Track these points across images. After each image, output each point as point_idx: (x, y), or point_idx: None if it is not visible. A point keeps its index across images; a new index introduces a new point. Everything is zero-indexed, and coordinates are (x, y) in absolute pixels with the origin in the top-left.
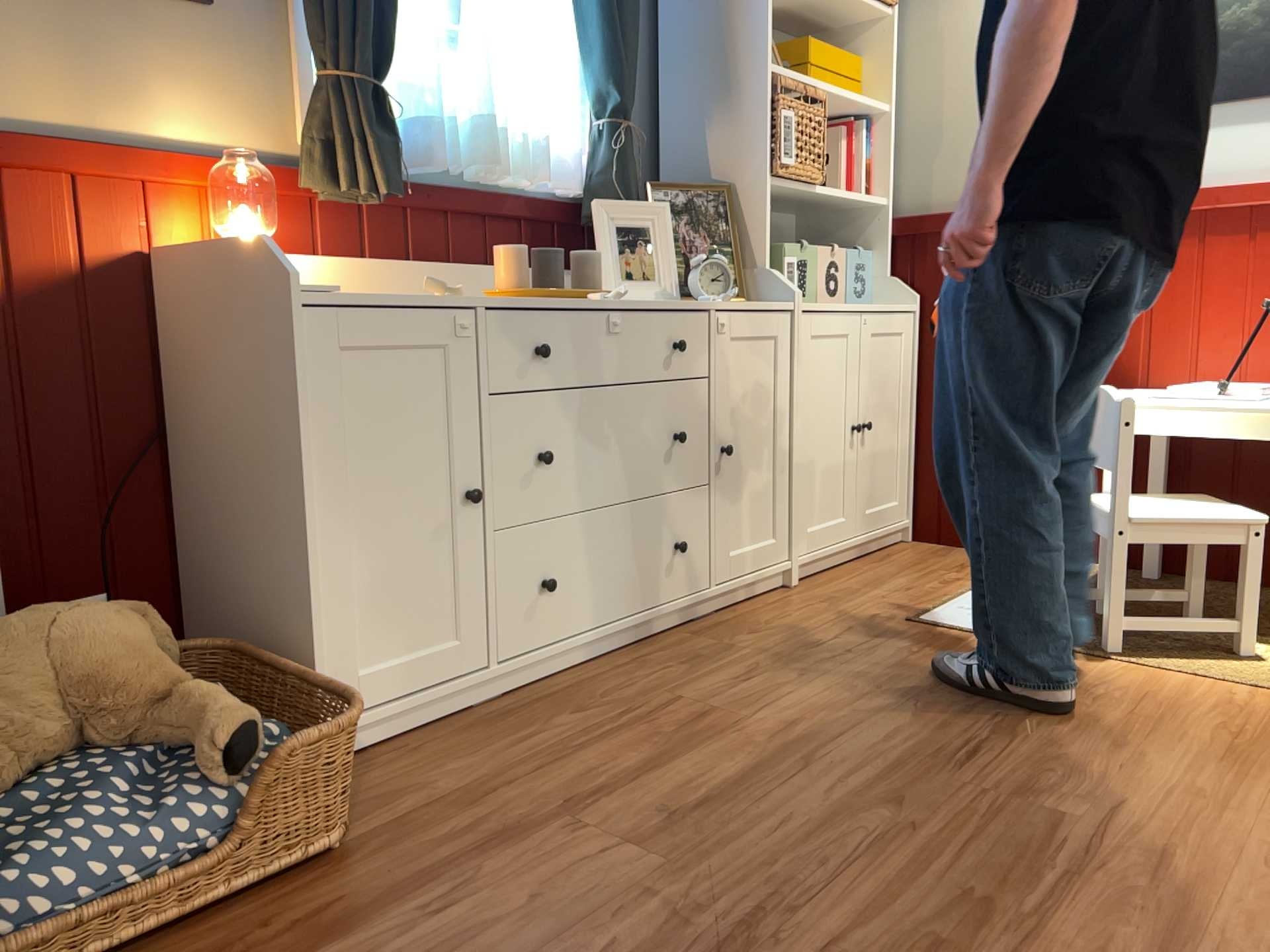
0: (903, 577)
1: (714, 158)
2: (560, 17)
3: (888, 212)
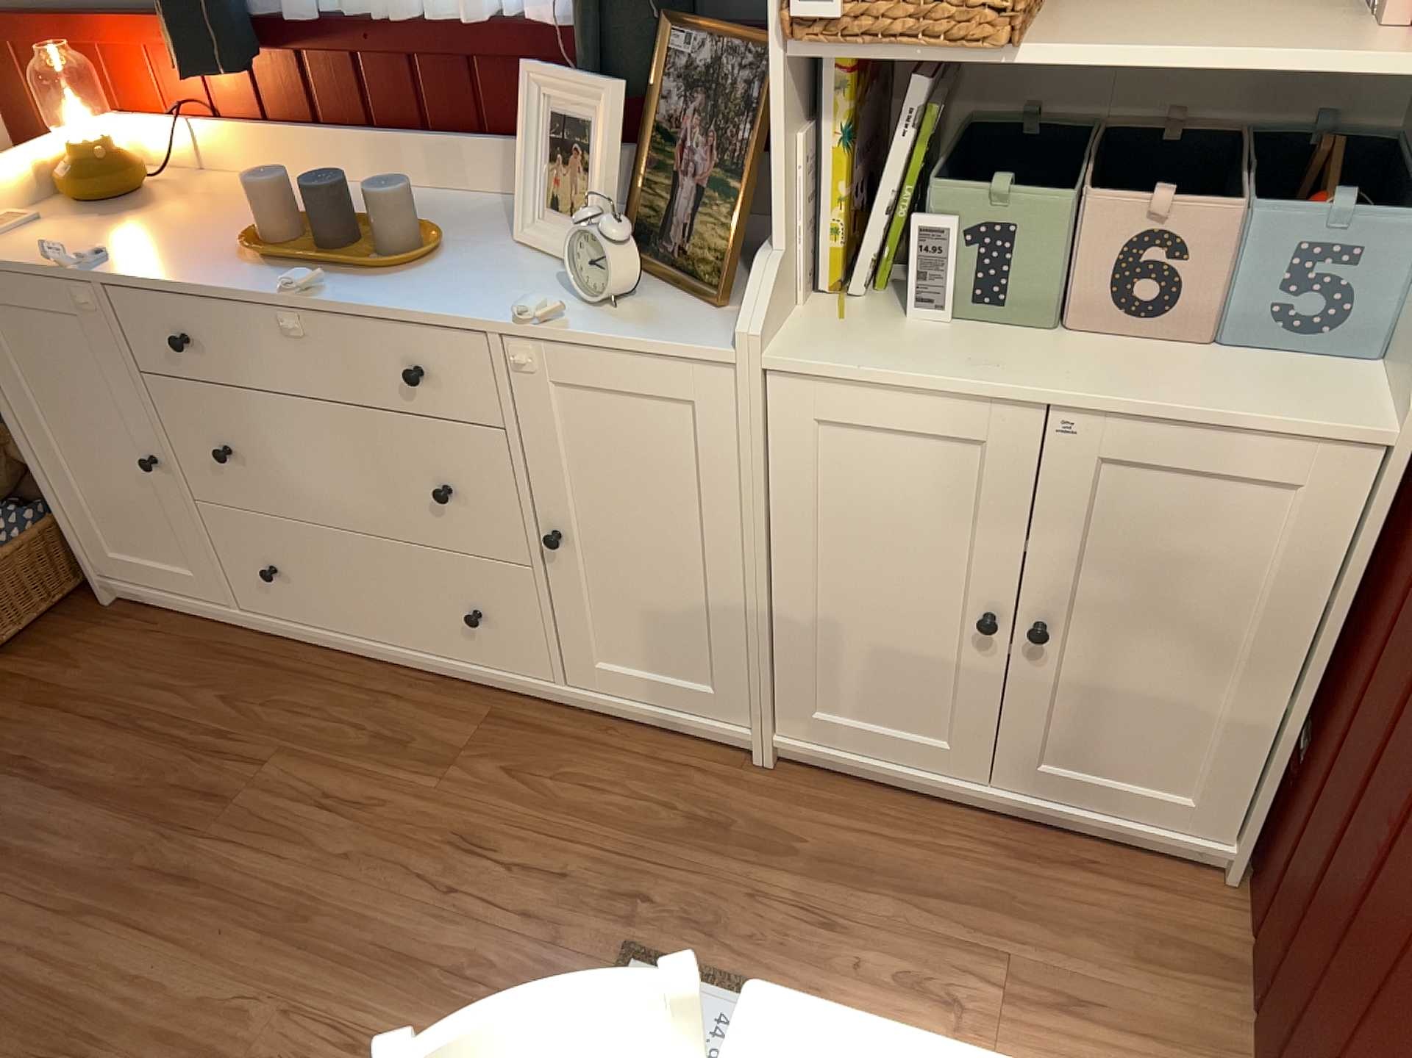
0: (905, 902)
1: None
2: None
3: None
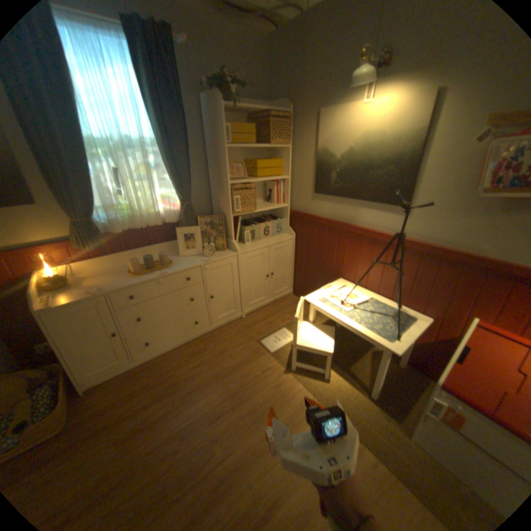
0: (274, 317)
1: (221, 206)
2: (163, 173)
3: (288, 209)
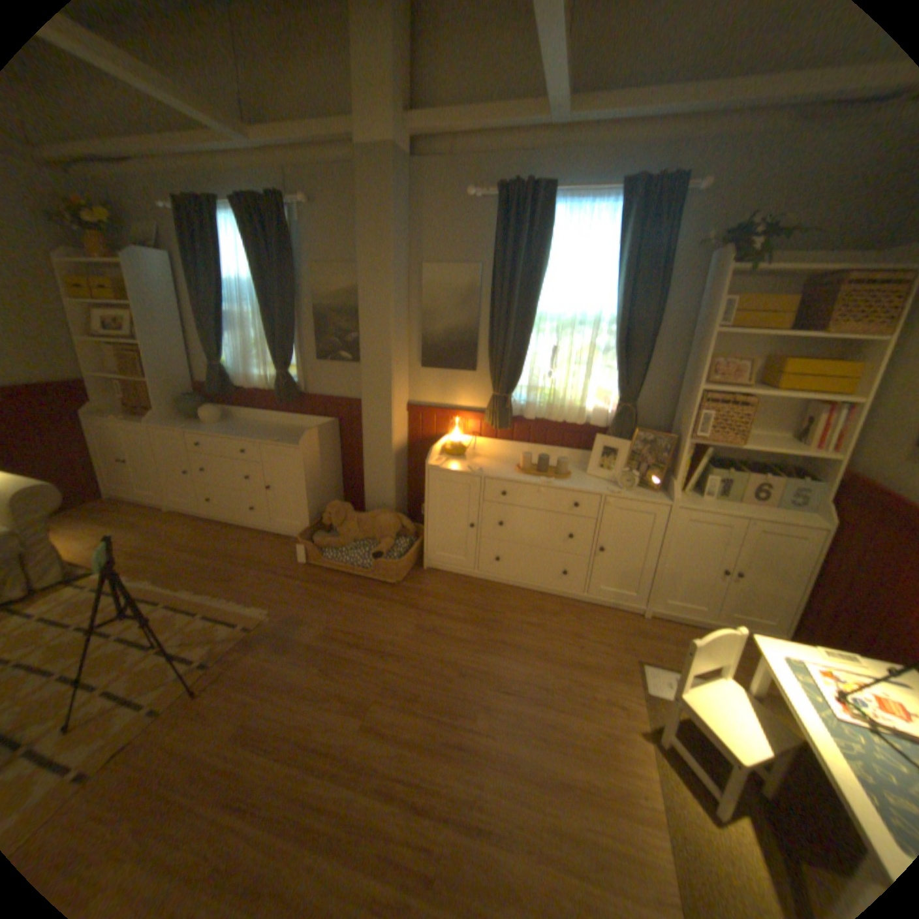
0: None
1: (682, 421)
2: (611, 358)
3: (842, 465)
